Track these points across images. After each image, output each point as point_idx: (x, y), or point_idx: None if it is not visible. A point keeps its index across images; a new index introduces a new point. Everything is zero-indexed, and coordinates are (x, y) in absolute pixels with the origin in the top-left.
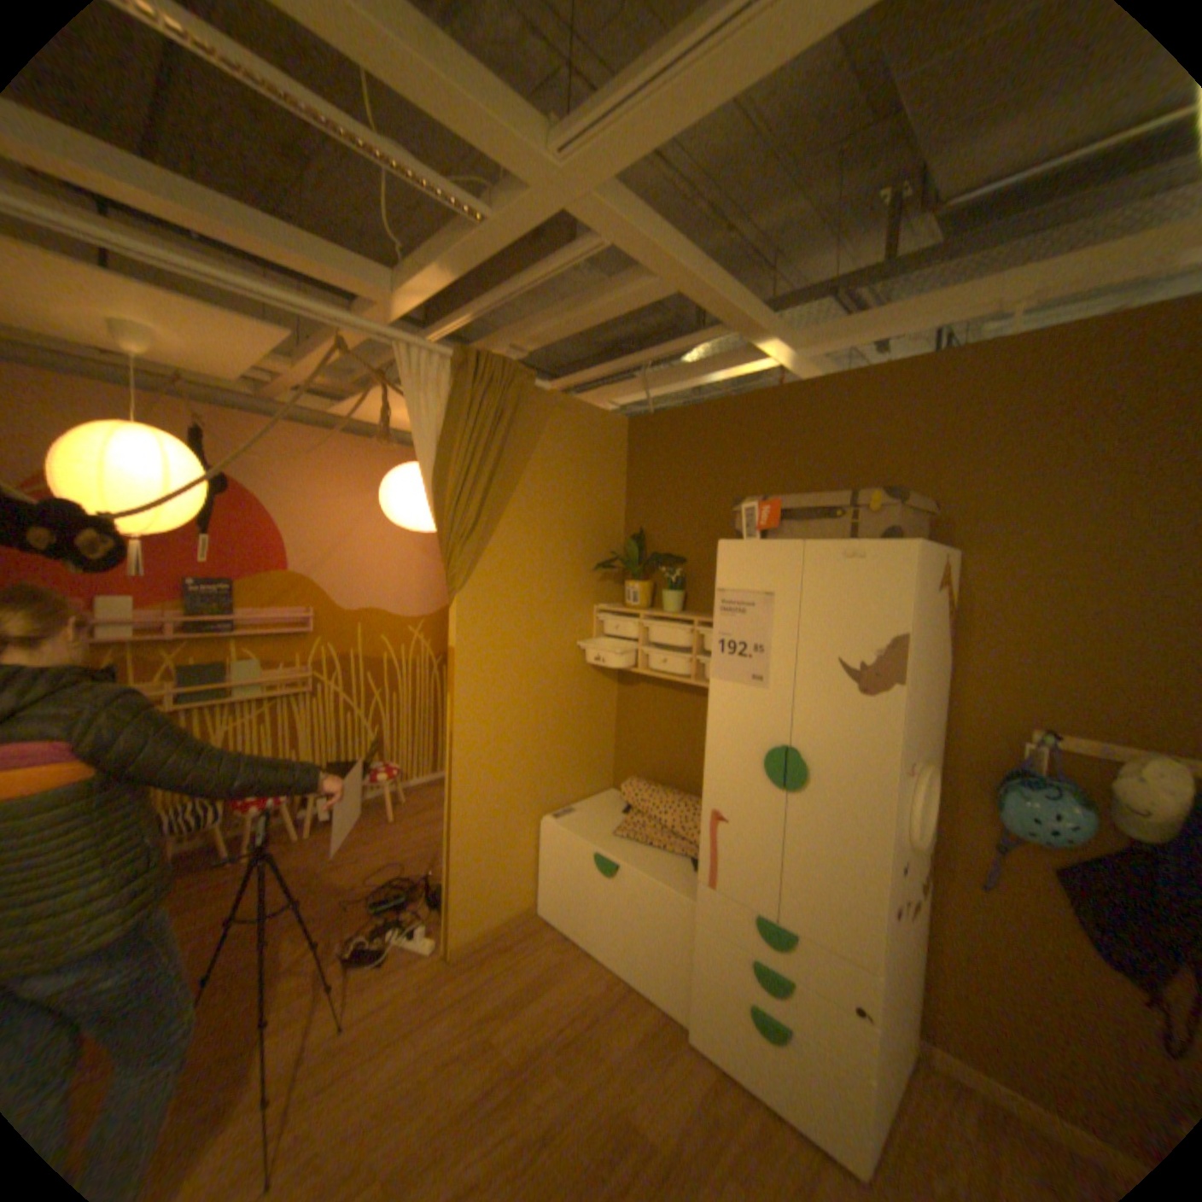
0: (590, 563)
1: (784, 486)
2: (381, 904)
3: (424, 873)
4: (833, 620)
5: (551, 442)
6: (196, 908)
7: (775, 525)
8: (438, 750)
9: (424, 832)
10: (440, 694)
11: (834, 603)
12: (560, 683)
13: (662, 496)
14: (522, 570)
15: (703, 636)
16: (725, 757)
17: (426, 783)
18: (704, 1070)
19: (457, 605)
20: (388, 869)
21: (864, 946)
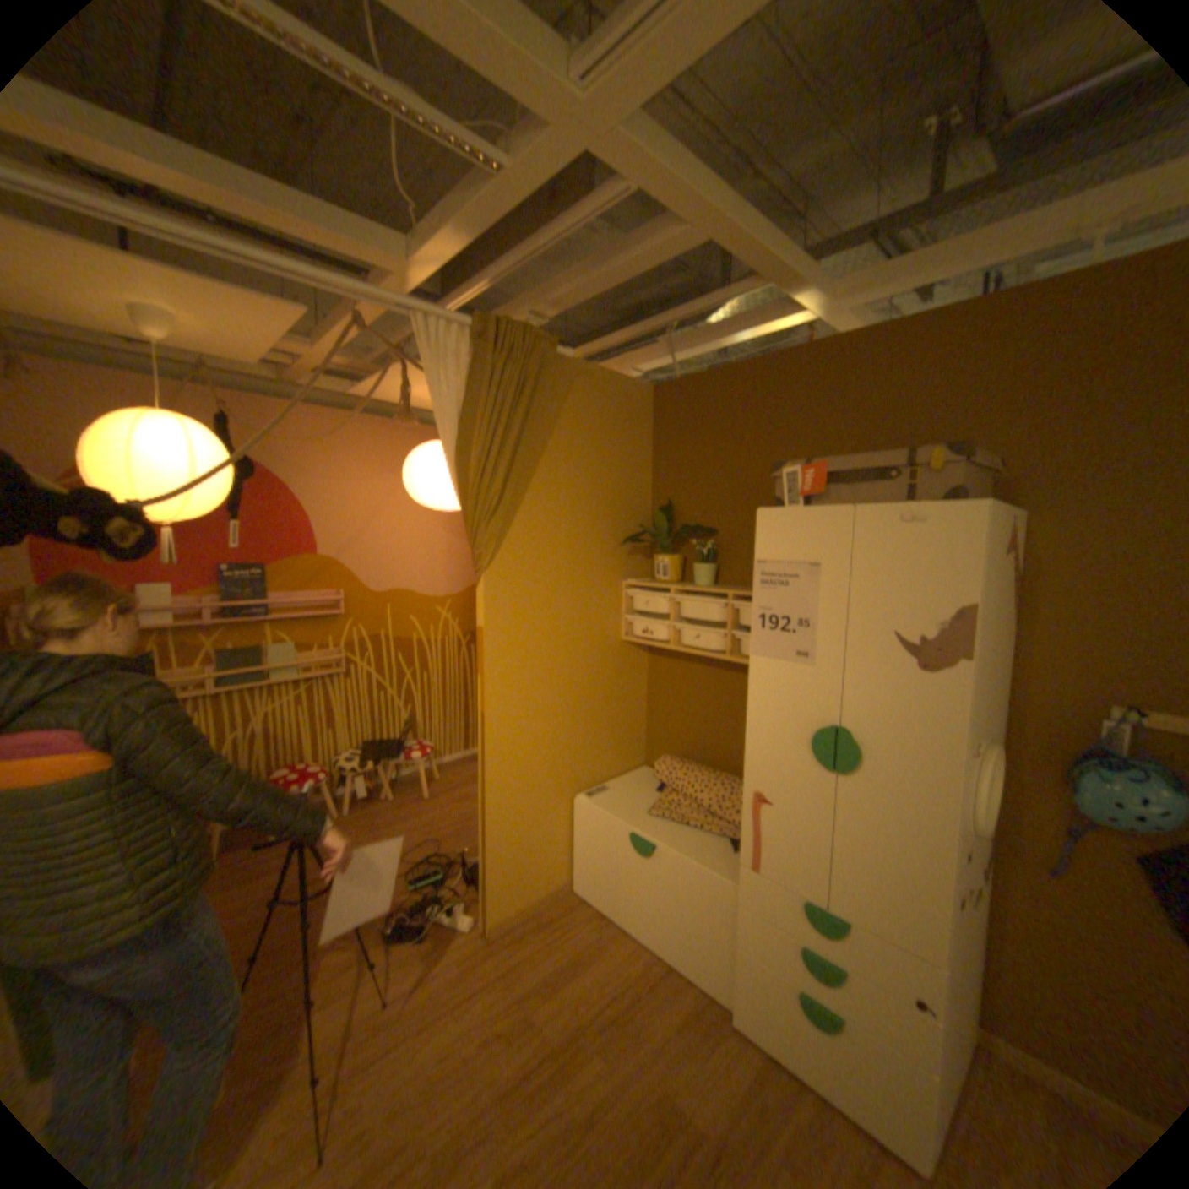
0: (617, 537)
1: (823, 449)
2: (419, 880)
3: (460, 849)
4: (888, 591)
5: (574, 412)
6: (244, 884)
7: (820, 489)
8: (469, 727)
9: (458, 808)
10: (469, 672)
11: (889, 572)
12: (590, 661)
13: (691, 465)
14: (548, 547)
15: (738, 610)
16: (768, 737)
17: (459, 760)
18: (749, 1054)
19: (484, 584)
20: (425, 845)
21: (925, 937)
